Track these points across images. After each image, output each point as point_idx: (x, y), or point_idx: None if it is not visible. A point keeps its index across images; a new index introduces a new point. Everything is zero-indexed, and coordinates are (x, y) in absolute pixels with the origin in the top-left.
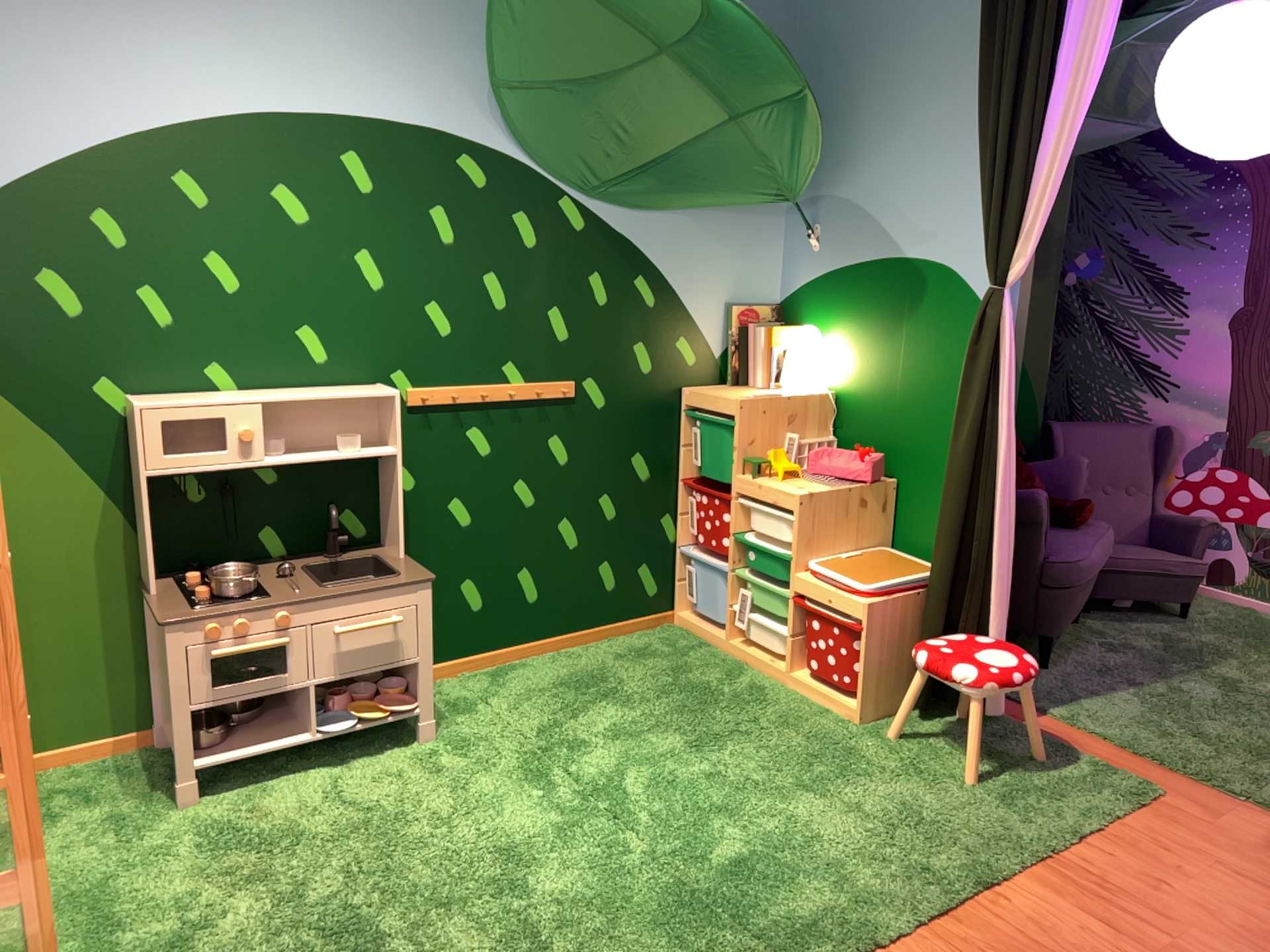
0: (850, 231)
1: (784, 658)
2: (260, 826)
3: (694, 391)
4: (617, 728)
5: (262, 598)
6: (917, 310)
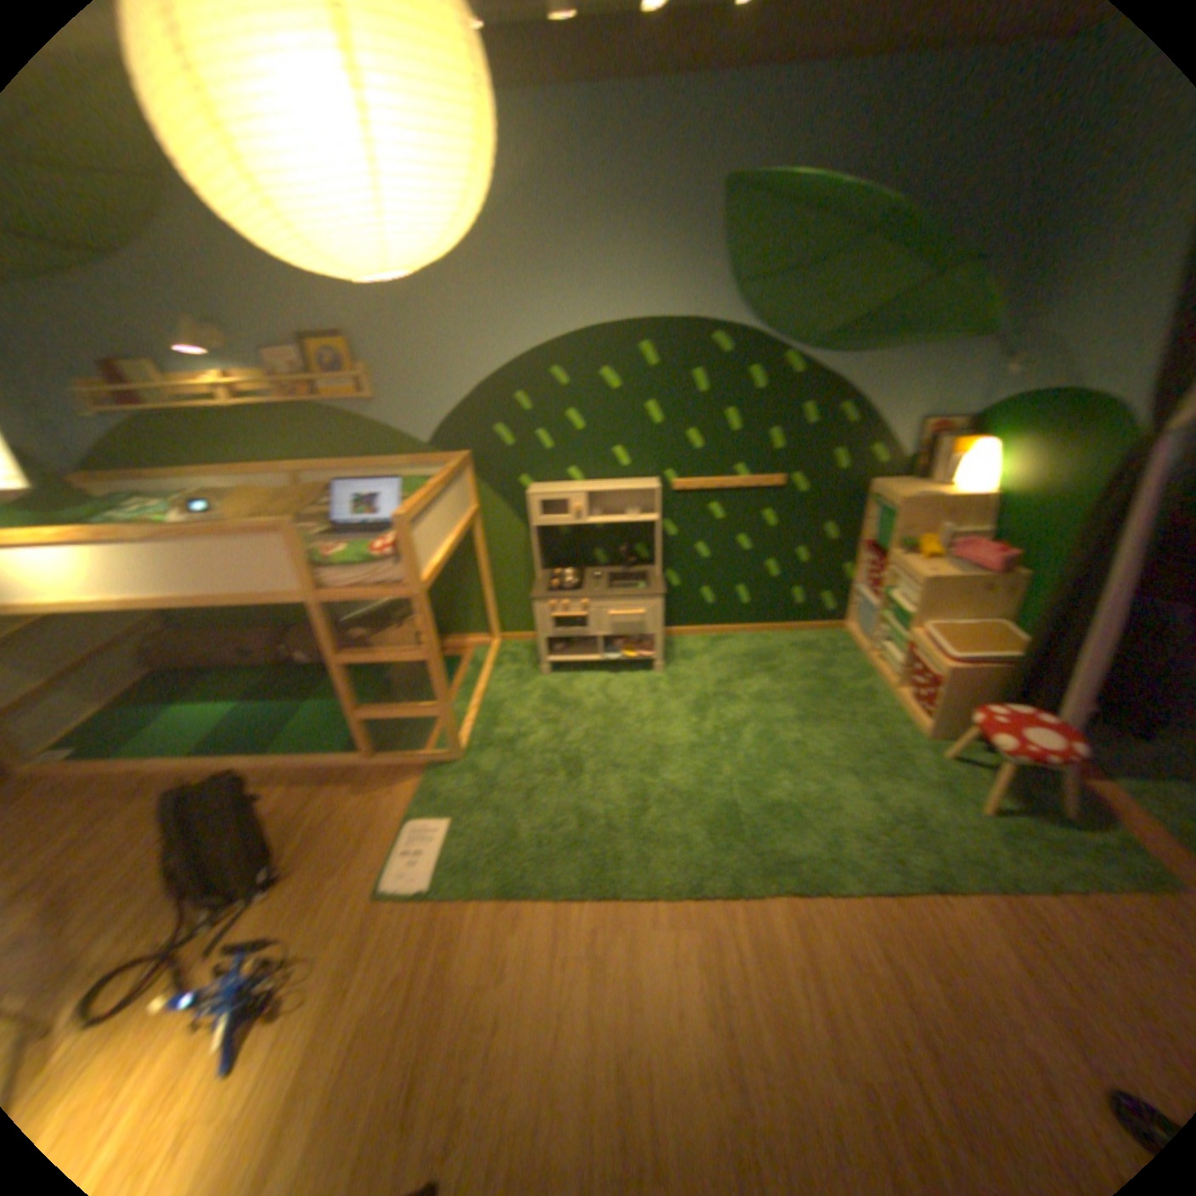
0: (1043, 361)
1: (899, 676)
2: (565, 696)
3: (876, 485)
4: (760, 693)
5: (577, 592)
6: (1083, 439)
